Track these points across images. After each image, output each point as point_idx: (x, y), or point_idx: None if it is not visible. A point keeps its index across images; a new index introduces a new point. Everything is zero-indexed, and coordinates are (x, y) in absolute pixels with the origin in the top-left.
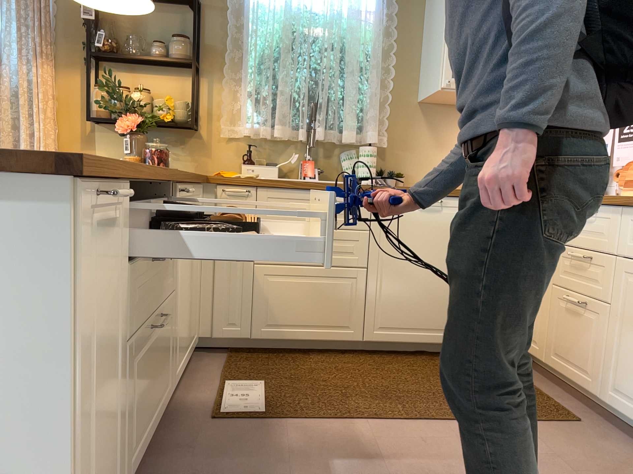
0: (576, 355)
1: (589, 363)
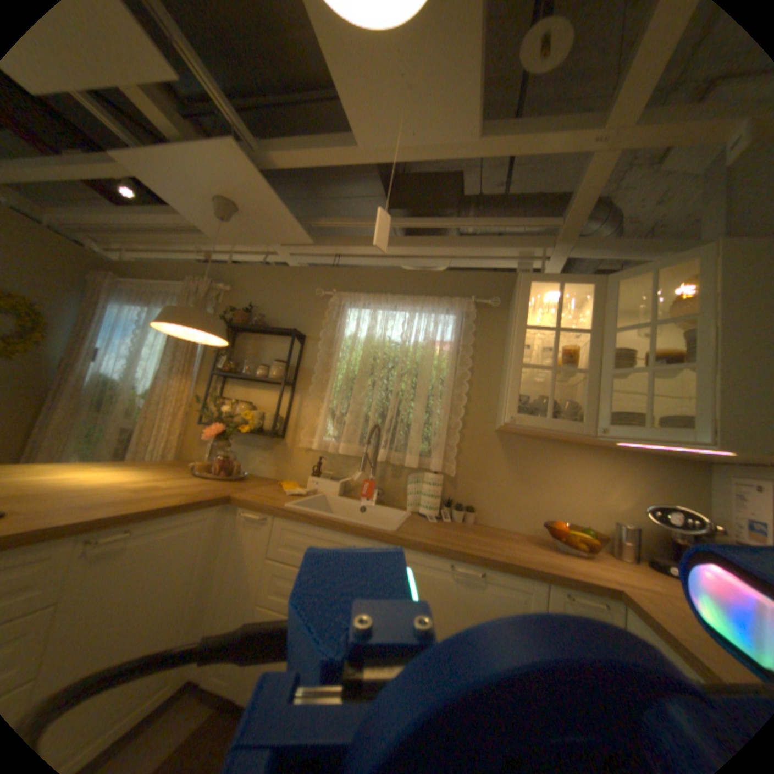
0: None
1: None
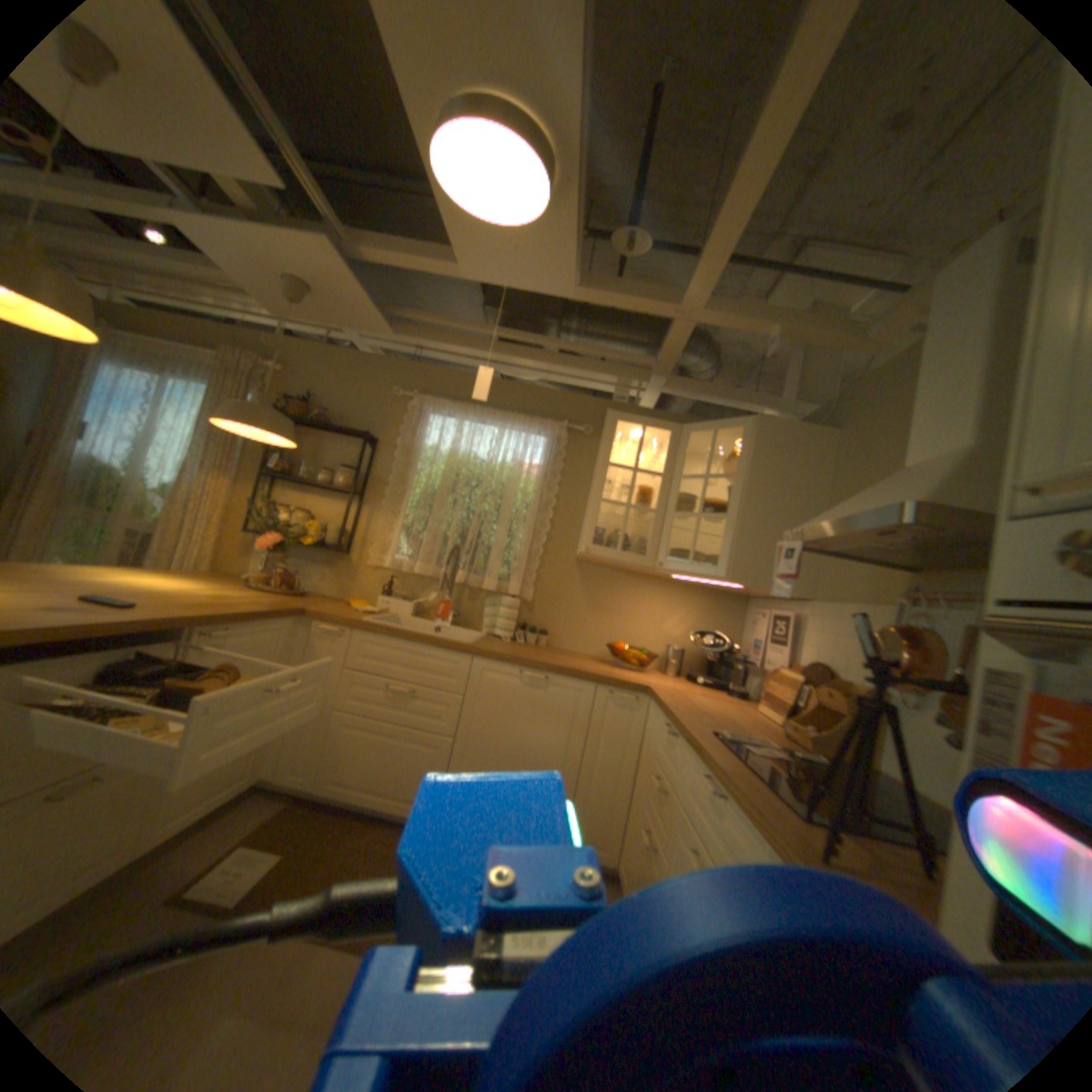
0: None
1: None
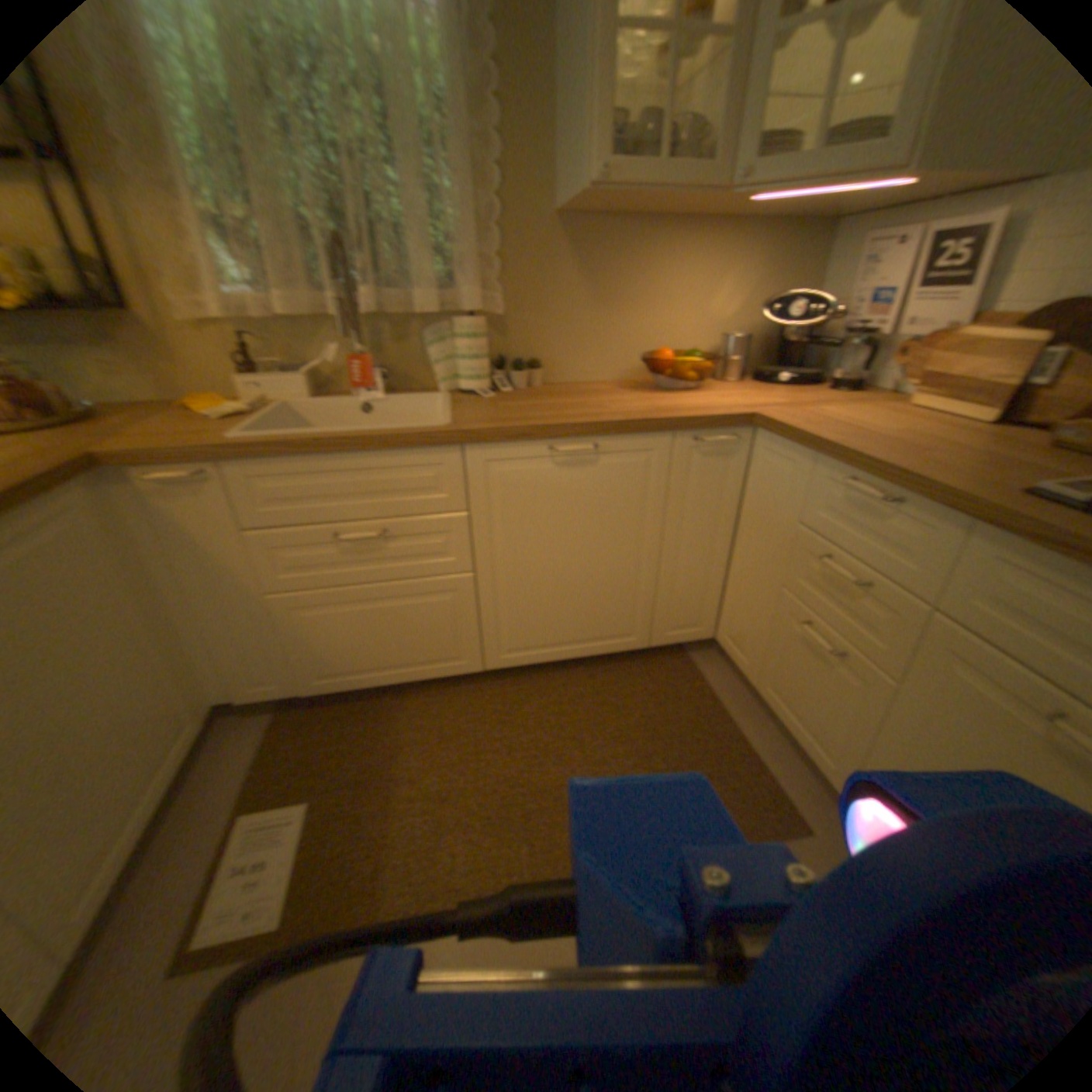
0: (812, 717)
1: (836, 743)
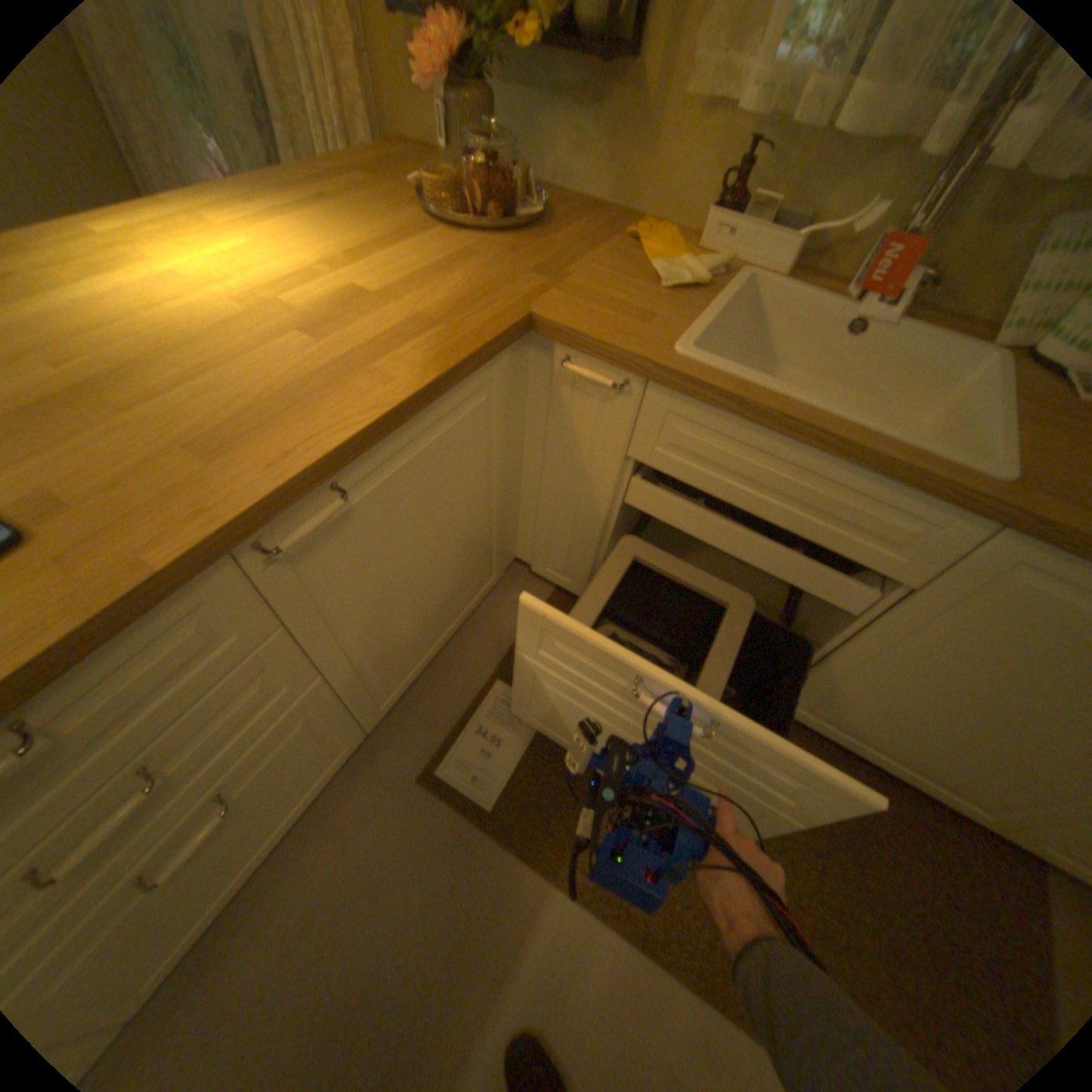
0: None
1: None
